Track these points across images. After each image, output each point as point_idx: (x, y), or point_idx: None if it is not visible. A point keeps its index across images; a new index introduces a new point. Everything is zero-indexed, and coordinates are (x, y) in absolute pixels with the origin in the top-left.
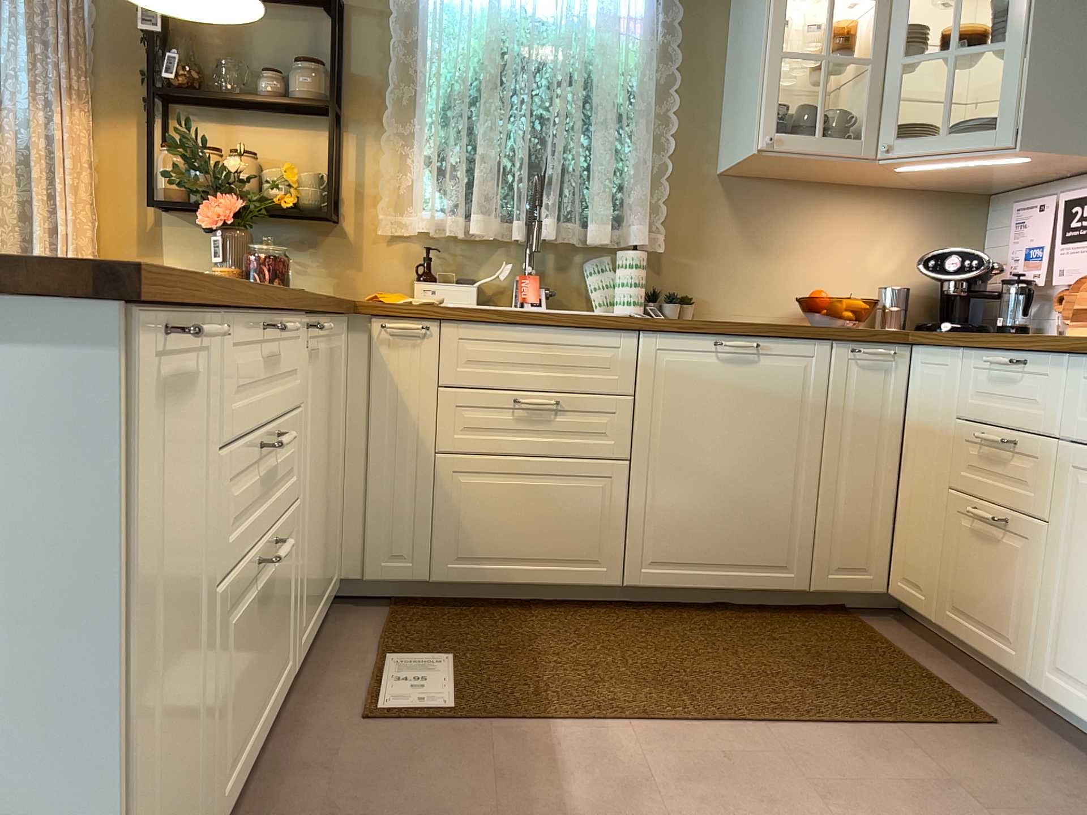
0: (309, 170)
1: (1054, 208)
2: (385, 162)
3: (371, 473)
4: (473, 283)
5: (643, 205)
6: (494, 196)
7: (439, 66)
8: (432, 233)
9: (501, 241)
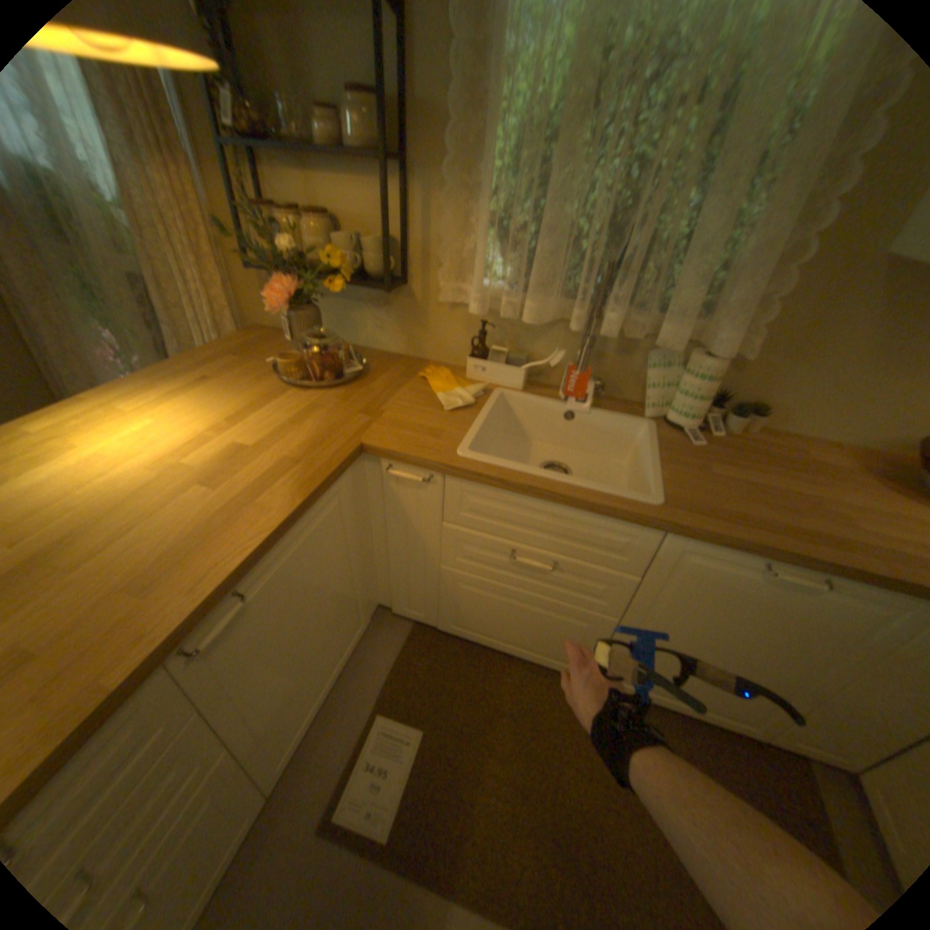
0: (378, 226)
1: None
2: (445, 224)
3: (392, 562)
4: (522, 367)
5: (747, 299)
6: (555, 277)
7: (514, 80)
8: (490, 306)
9: (562, 320)
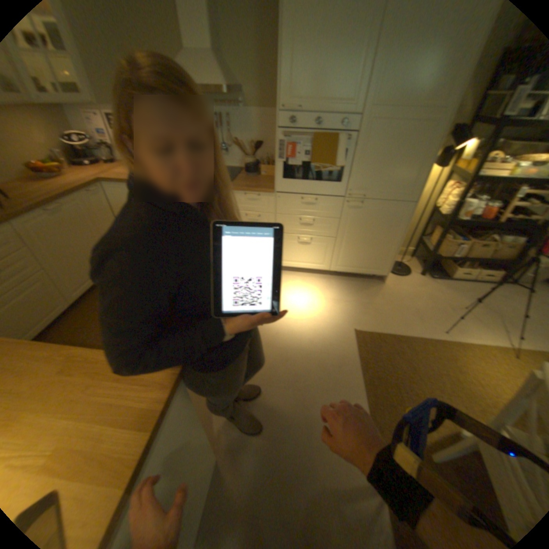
0: None
1: (101, 117)
2: None
3: None
4: None
5: None
6: None
7: None
8: None
9: None
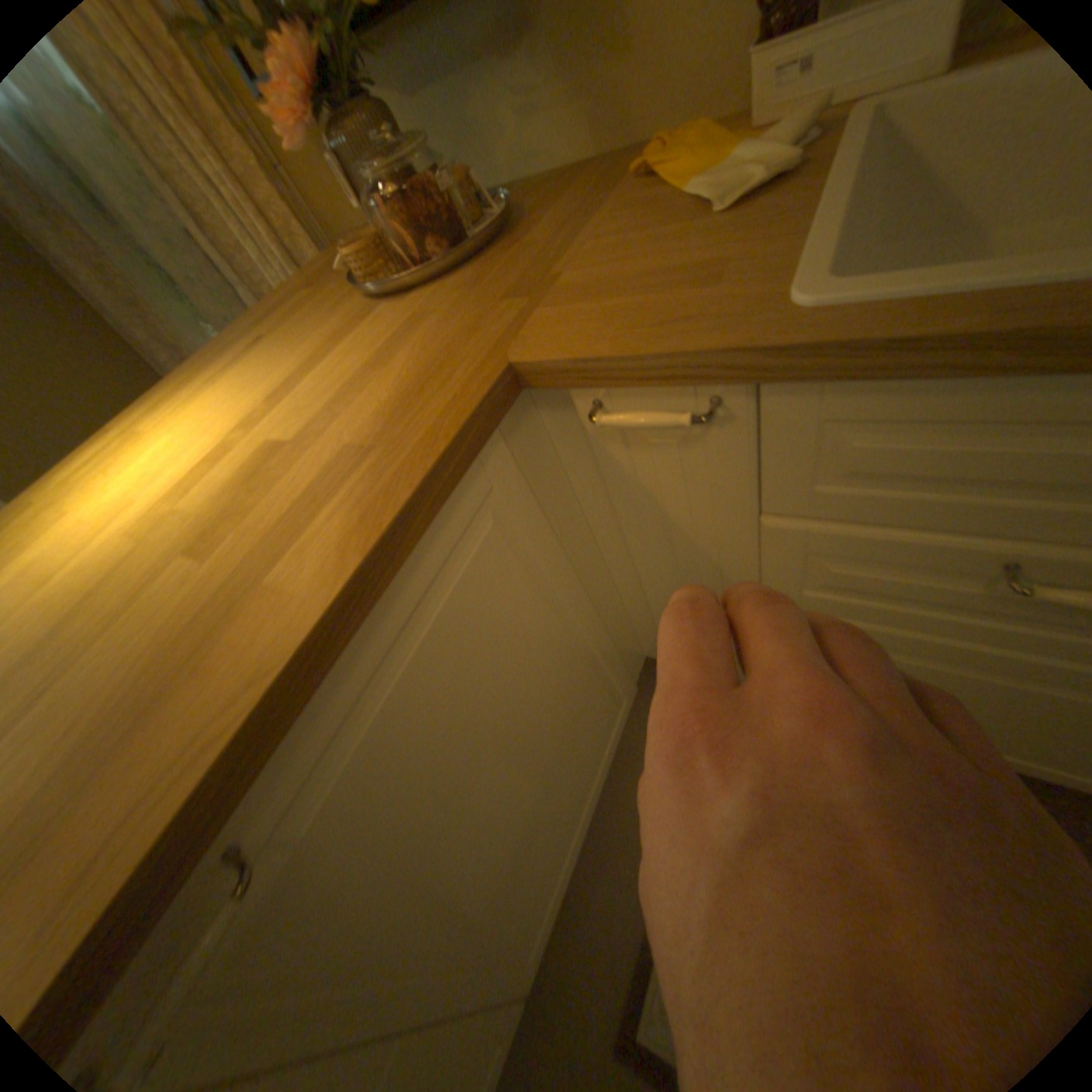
0: None
1: None
2: None
3: (651, 601)
4: None
5: None
6: None
7: None
8: None
9: None
